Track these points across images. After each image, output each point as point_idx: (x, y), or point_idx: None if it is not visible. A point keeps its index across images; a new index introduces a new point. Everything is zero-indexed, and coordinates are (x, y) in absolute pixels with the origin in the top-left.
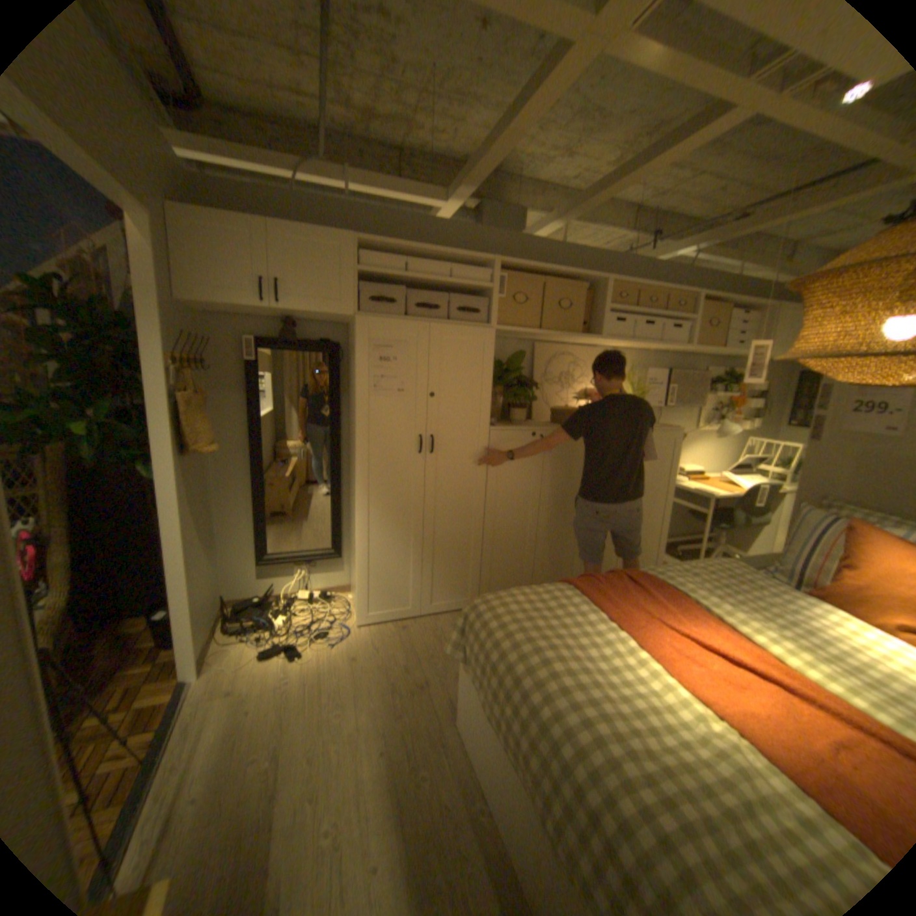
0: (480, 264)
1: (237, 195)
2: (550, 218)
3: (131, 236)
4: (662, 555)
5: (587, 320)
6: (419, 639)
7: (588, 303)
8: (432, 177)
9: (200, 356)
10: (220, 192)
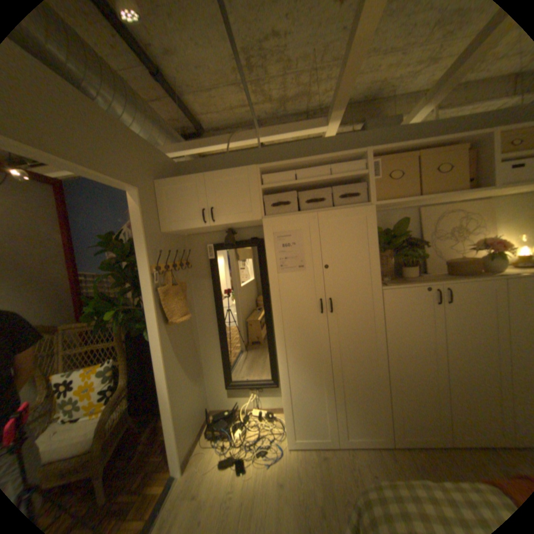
0: (356, 158)
1: (199, 166)
2: (419, 107)
3: (129, 204)
4: None
5: (474, 176)
6: (337, 476)
7: (471, 161)
8: (321, 117)
9: (188, 260)
10: (191, 168)
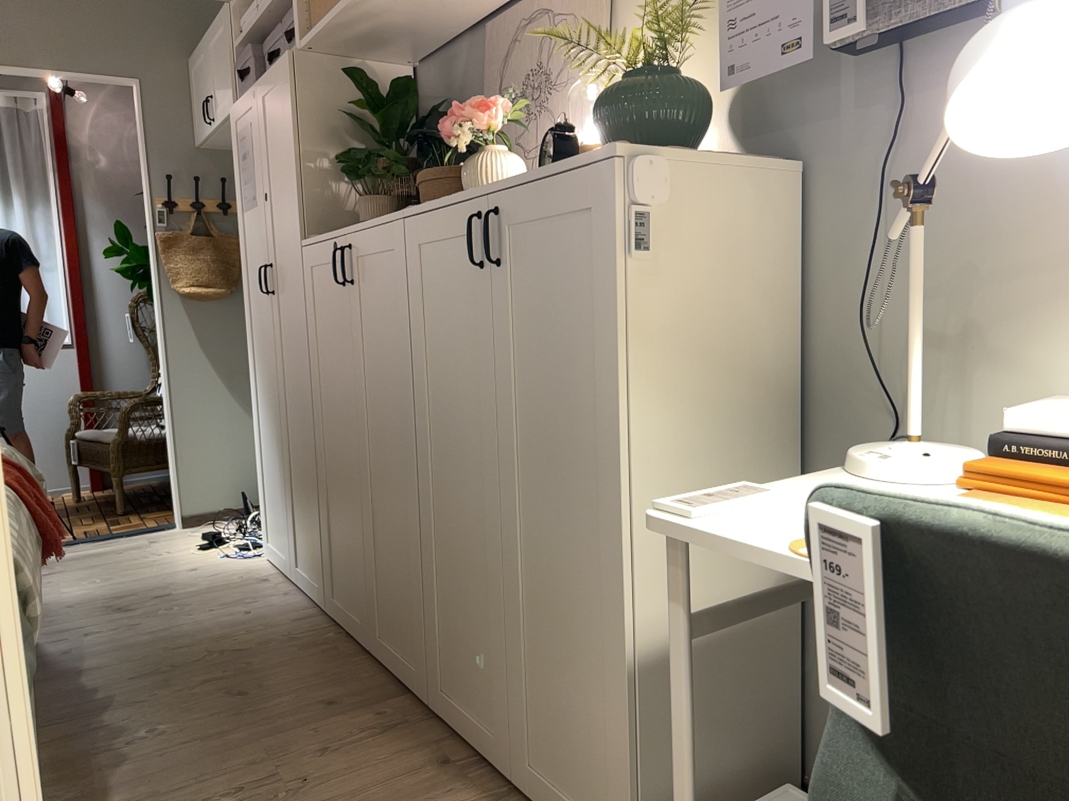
0: None
1: None
2: None
3: (134, 104)
4: (625, 789)
5: None
6: (233, 592)
7: None
8: None
9: None
10: None
